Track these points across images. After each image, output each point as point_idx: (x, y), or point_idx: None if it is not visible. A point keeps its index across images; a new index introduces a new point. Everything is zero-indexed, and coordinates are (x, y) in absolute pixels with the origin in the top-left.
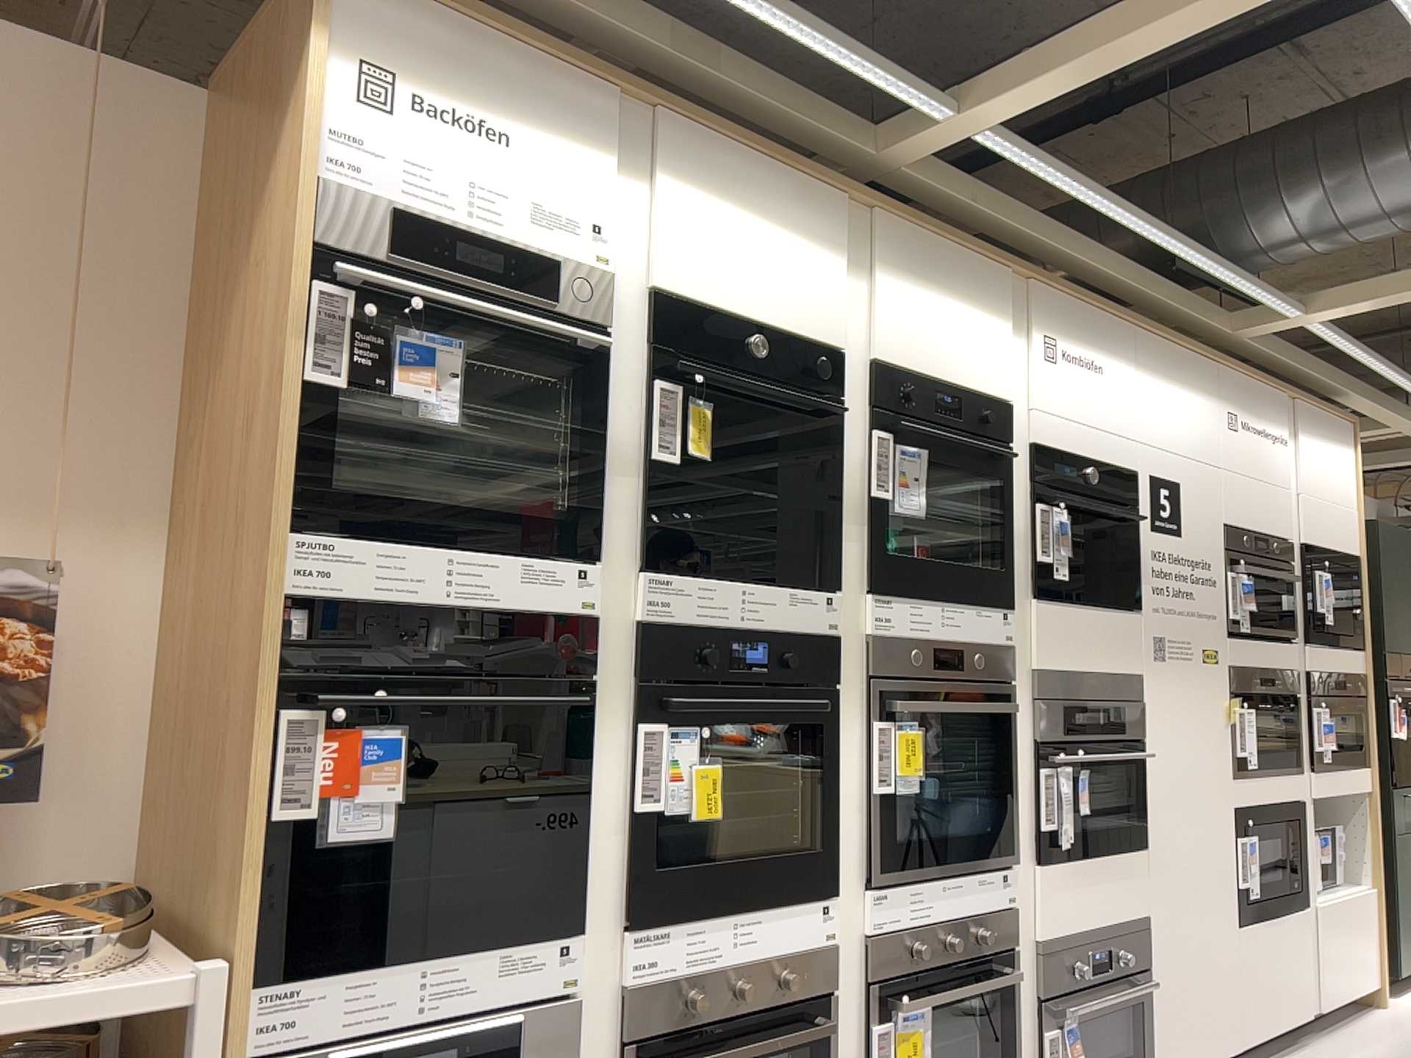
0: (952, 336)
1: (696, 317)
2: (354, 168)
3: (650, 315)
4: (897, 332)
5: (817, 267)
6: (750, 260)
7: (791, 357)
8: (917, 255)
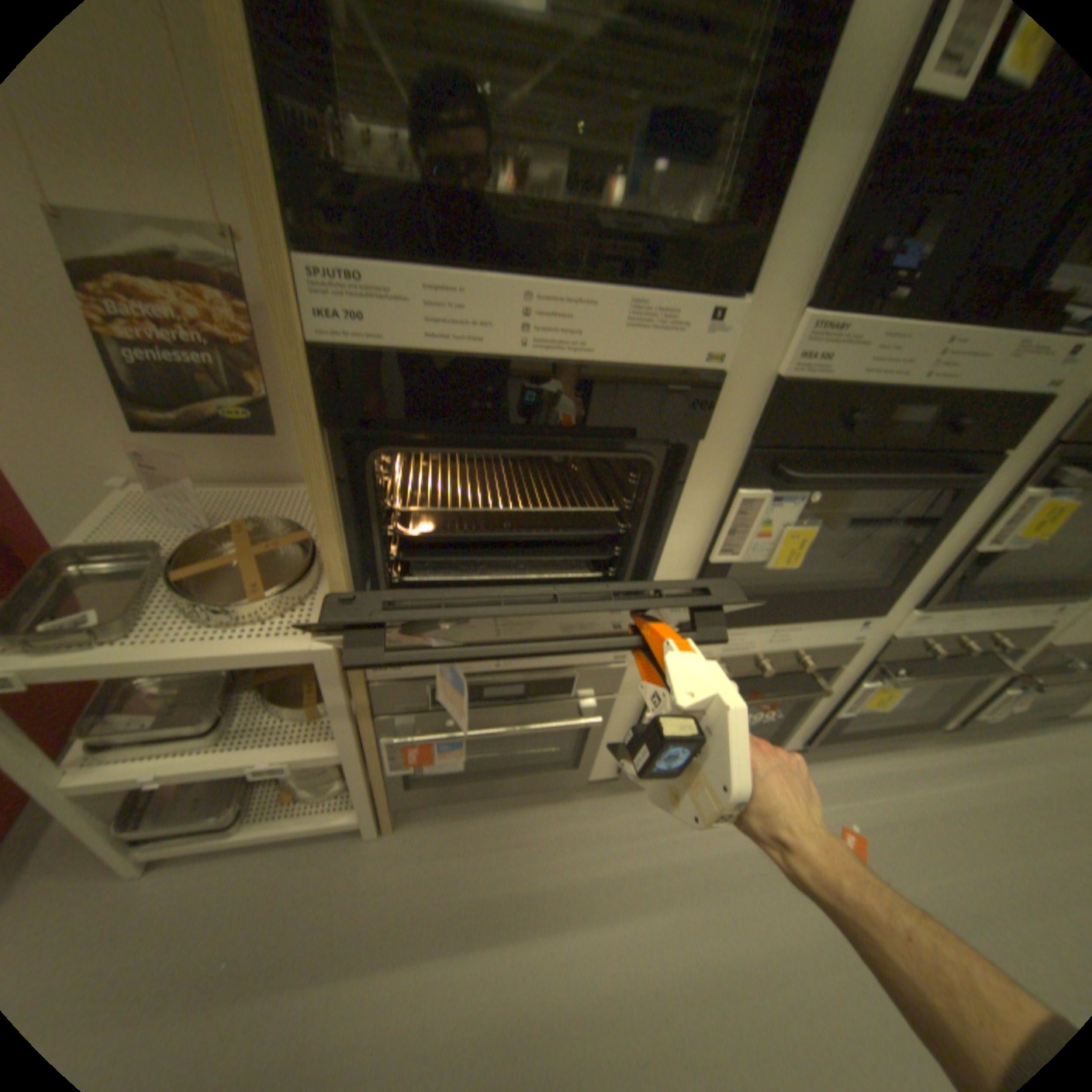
0: None
1: None
2: None
3: None
4: None
5: None
6: None
7: None
8: None
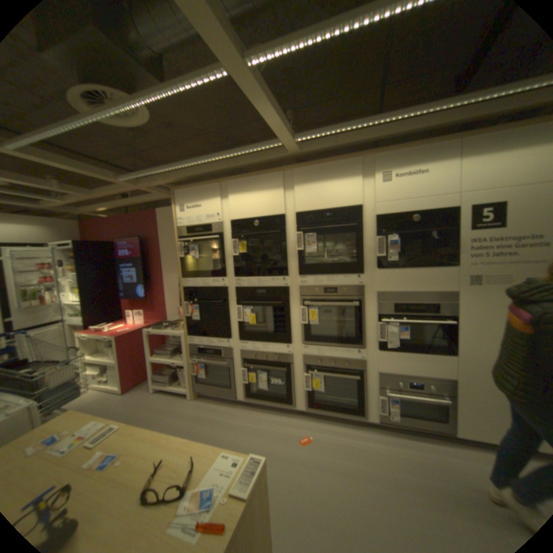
0: (333, 189)
1: (241, 220)
2: (176, 221)
3: (229, 224)
4: (306, 199)
5: (273, 193)
6: (251, 201)
7: (268, 220)
8: (314, 169)
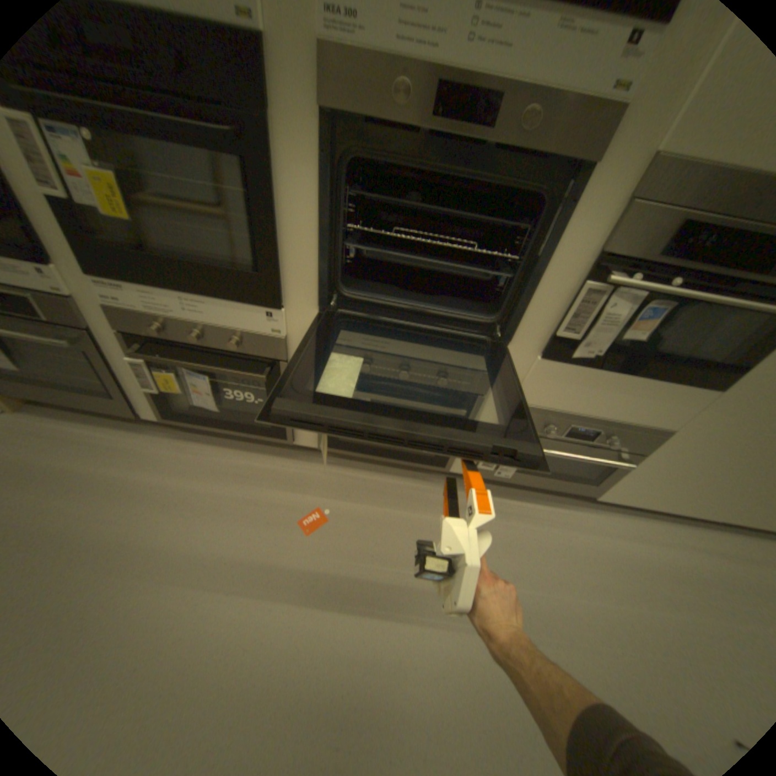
0: None
1: None
2: None
3: None
4: None
5: None
6: None
7: None
8: None
